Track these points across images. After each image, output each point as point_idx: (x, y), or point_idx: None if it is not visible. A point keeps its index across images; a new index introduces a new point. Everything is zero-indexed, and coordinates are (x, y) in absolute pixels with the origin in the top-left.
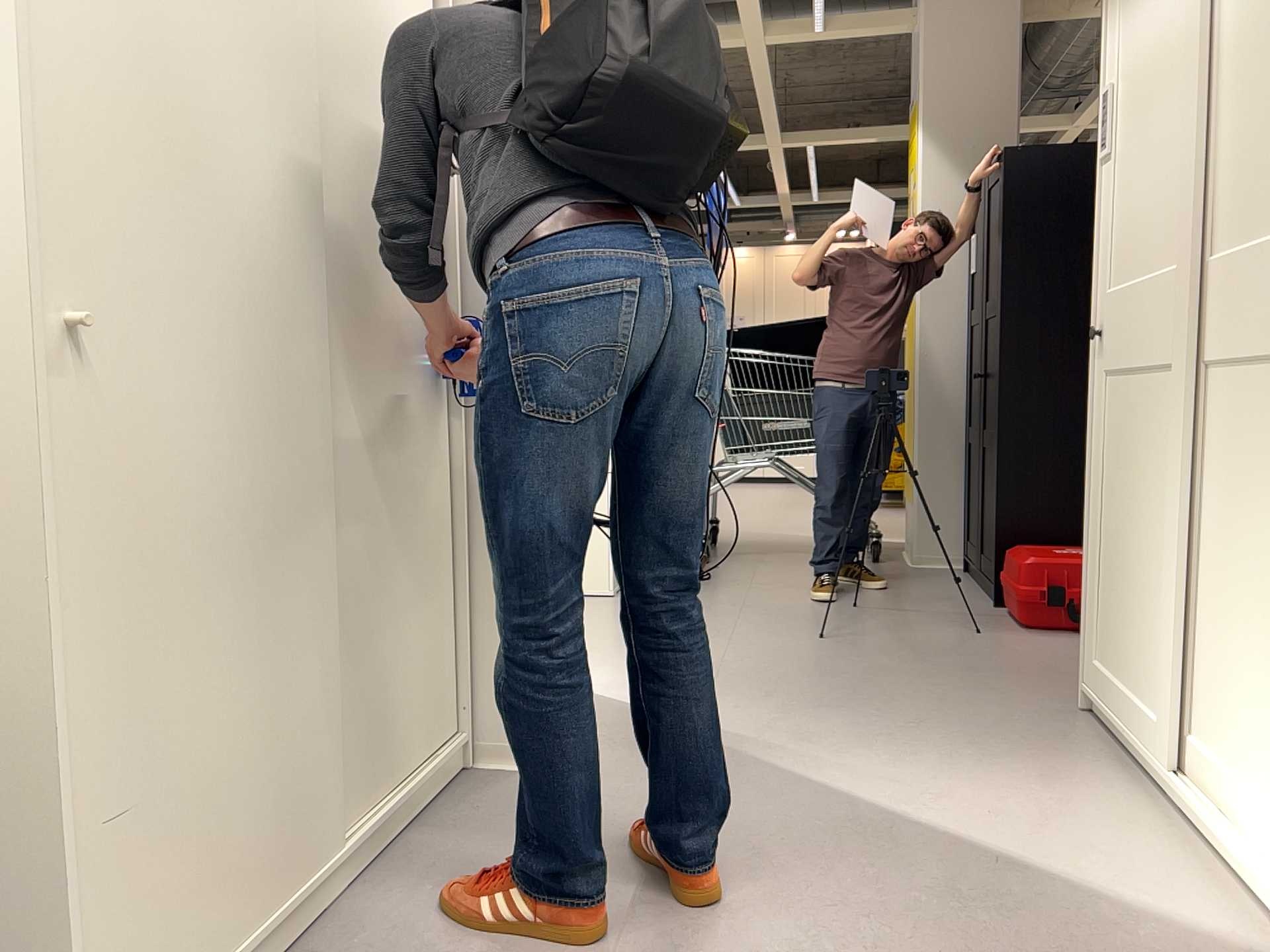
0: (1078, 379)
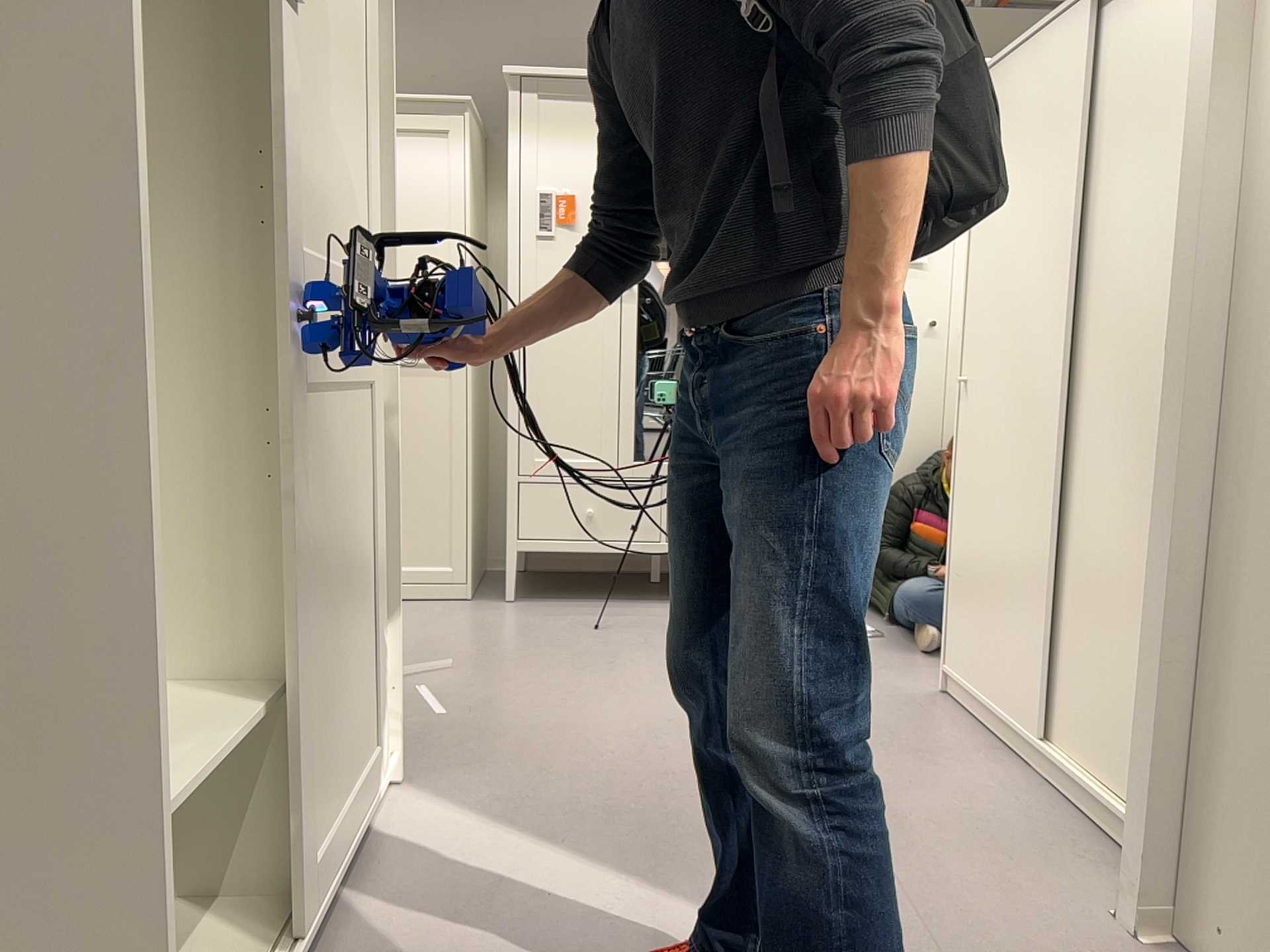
0: None
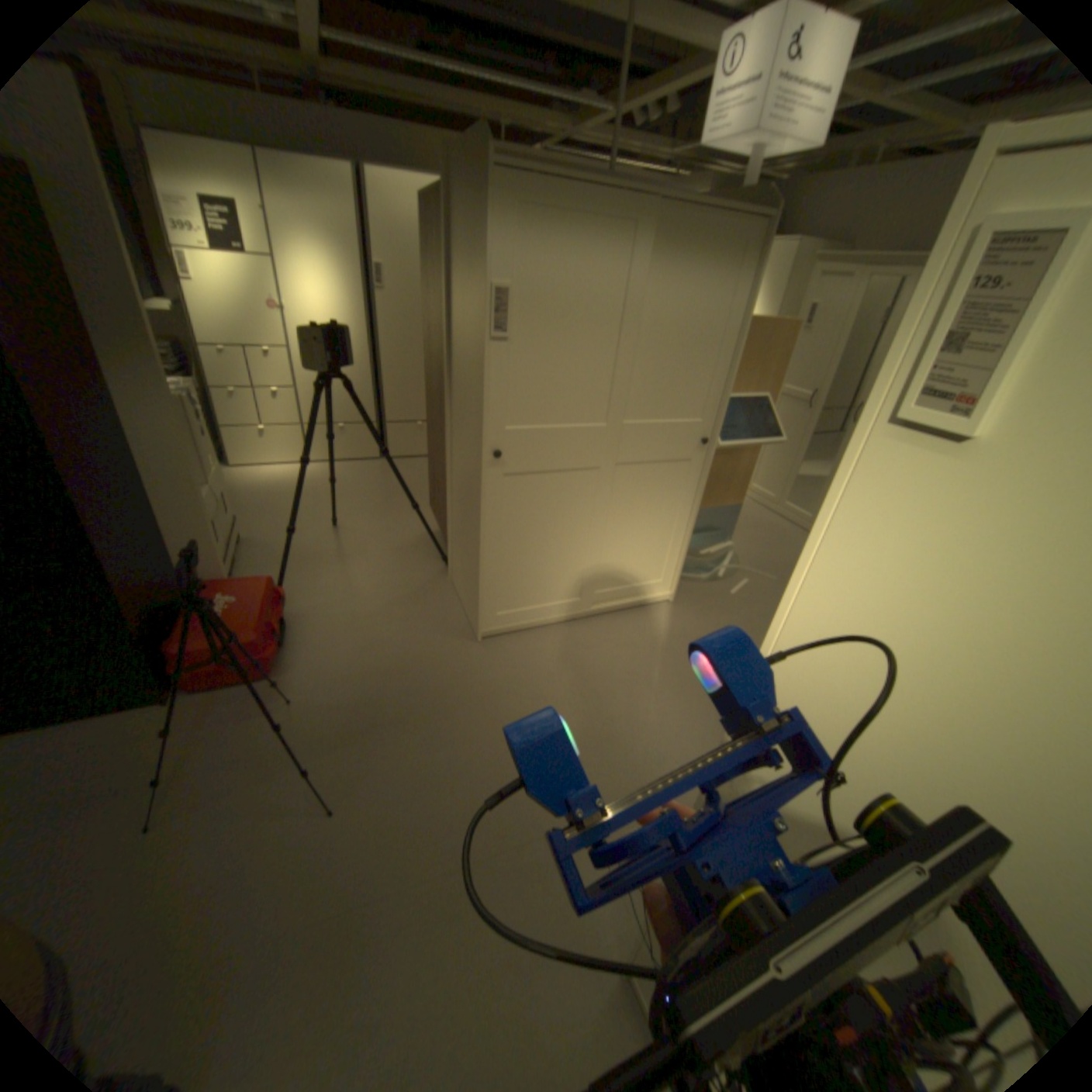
0: (109, 468)
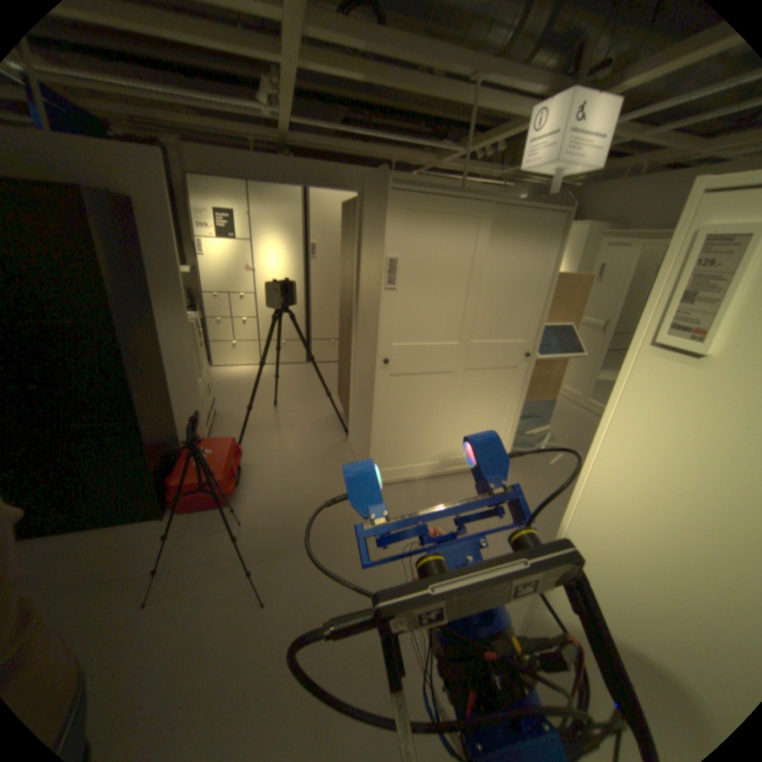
0: (149, 366)
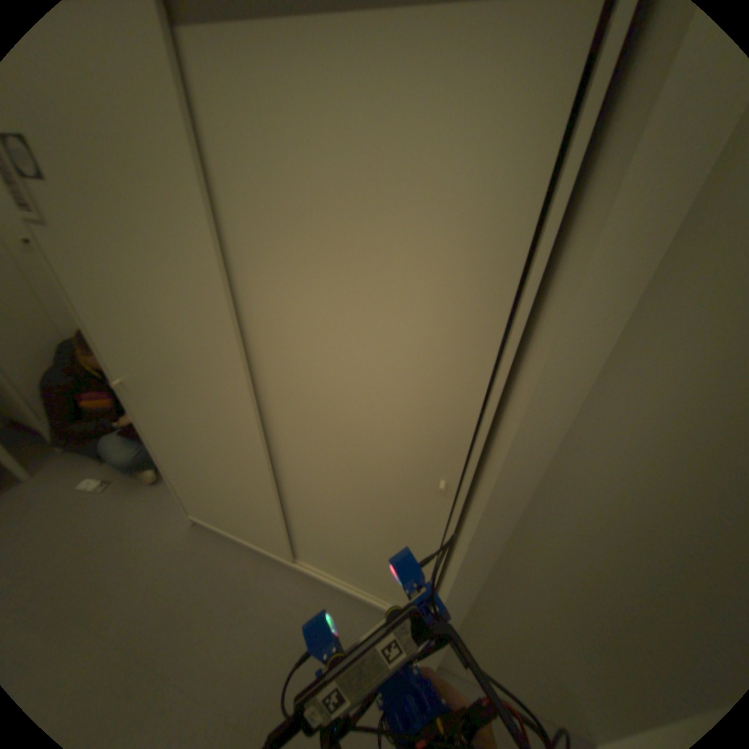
0: None
